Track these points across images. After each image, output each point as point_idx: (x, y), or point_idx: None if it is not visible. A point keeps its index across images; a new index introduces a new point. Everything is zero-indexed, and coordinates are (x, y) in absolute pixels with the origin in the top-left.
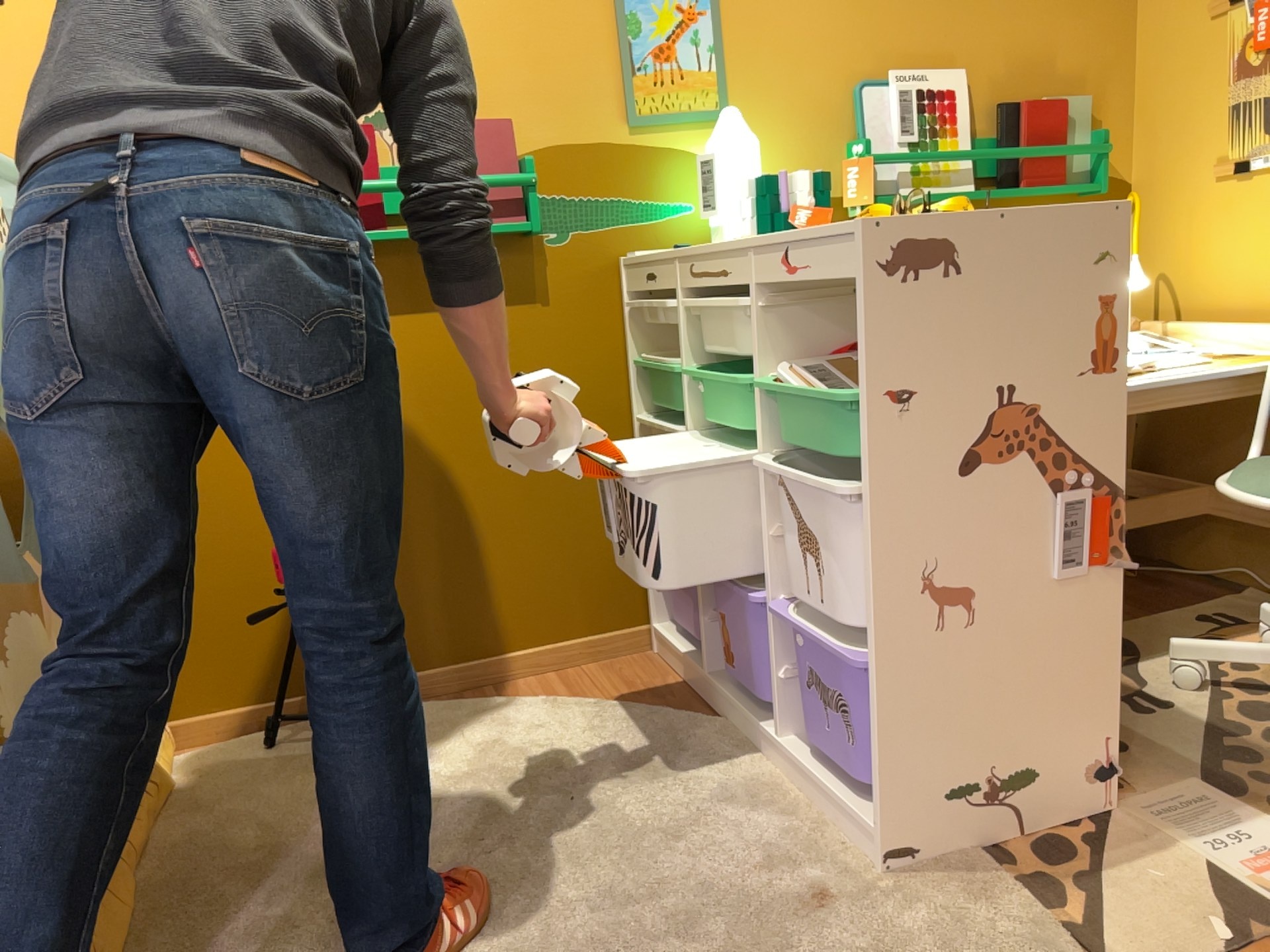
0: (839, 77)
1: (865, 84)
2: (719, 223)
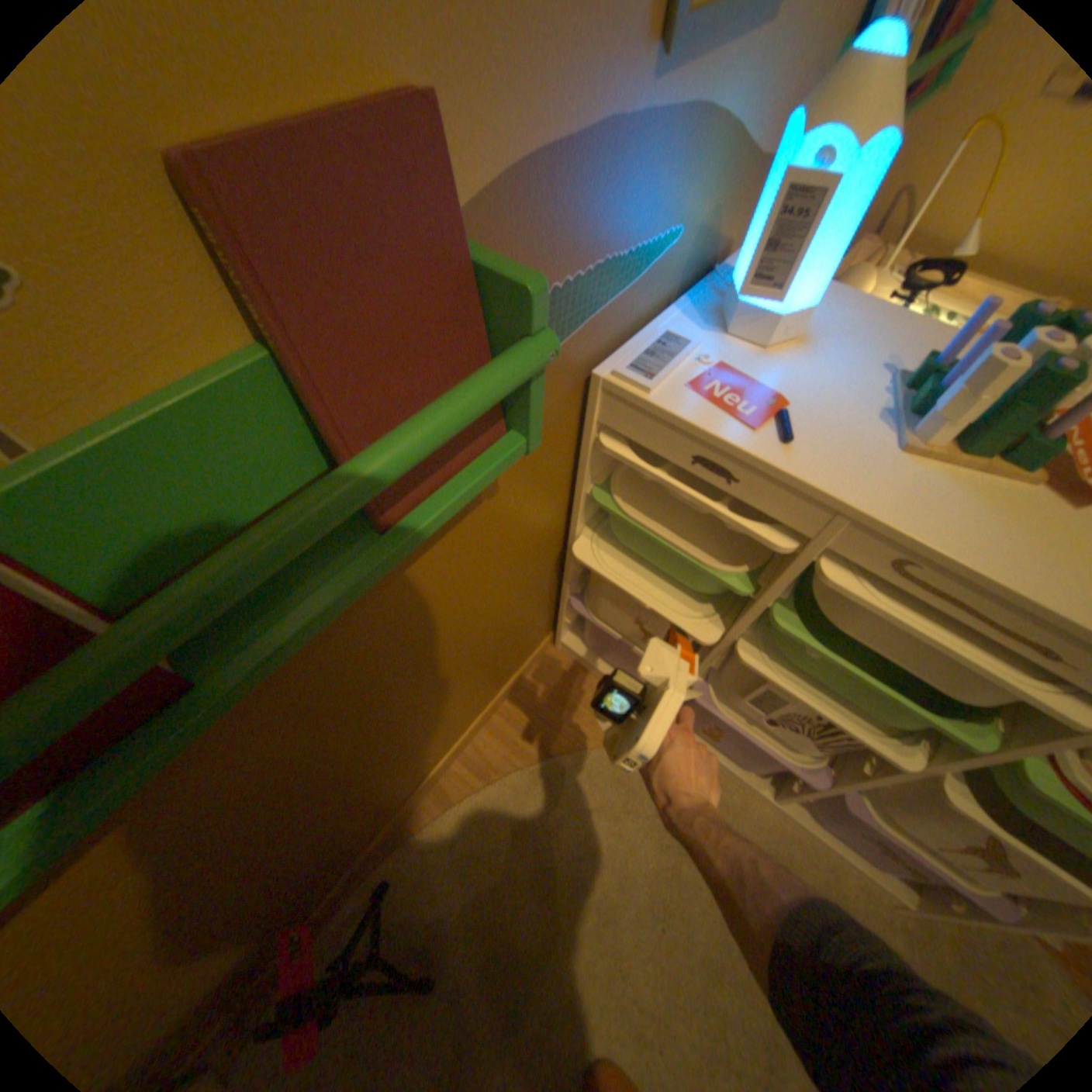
0: None
1: None
2: (764, 298)
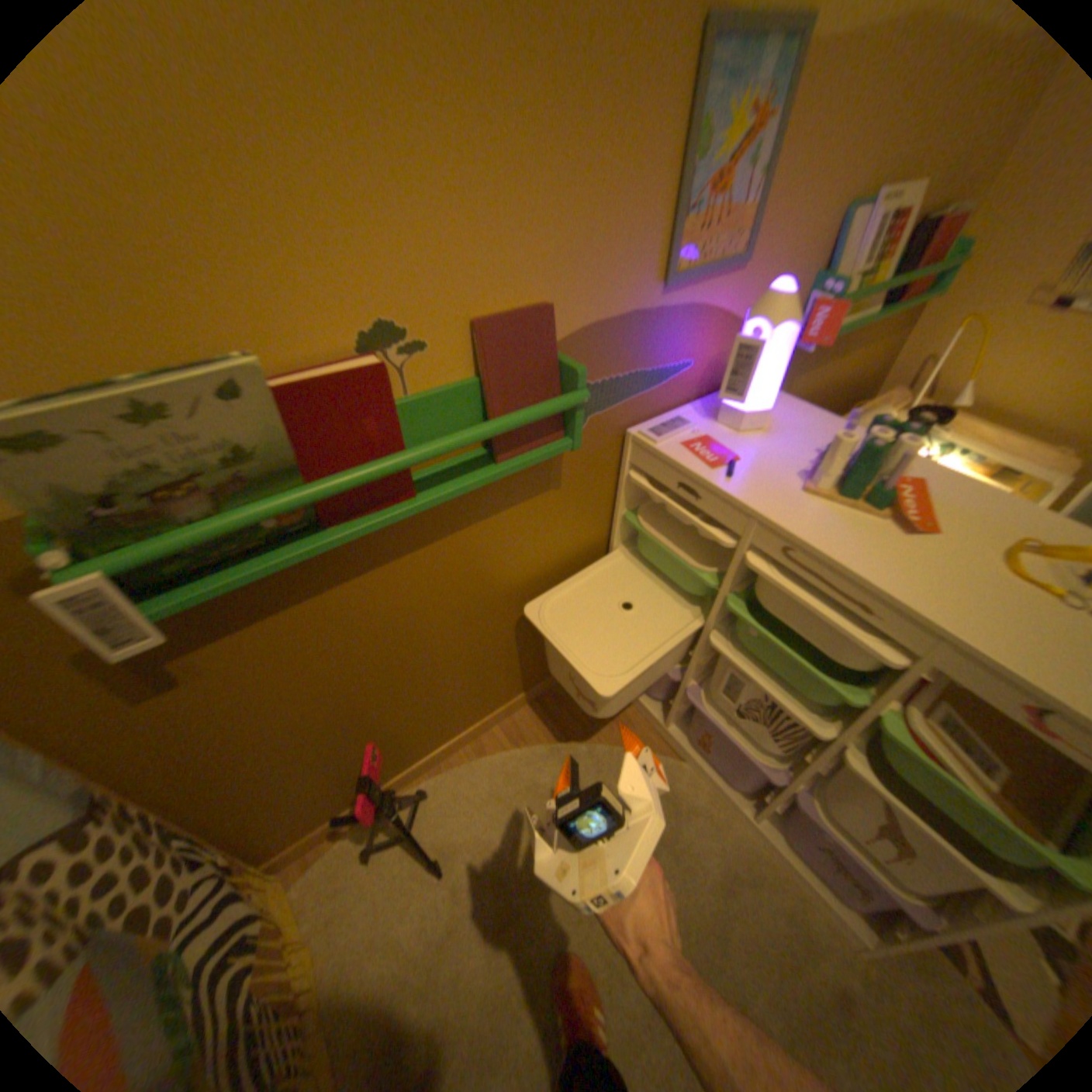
0: (846, 192)
1: (862, 200)
2: (736, 402)
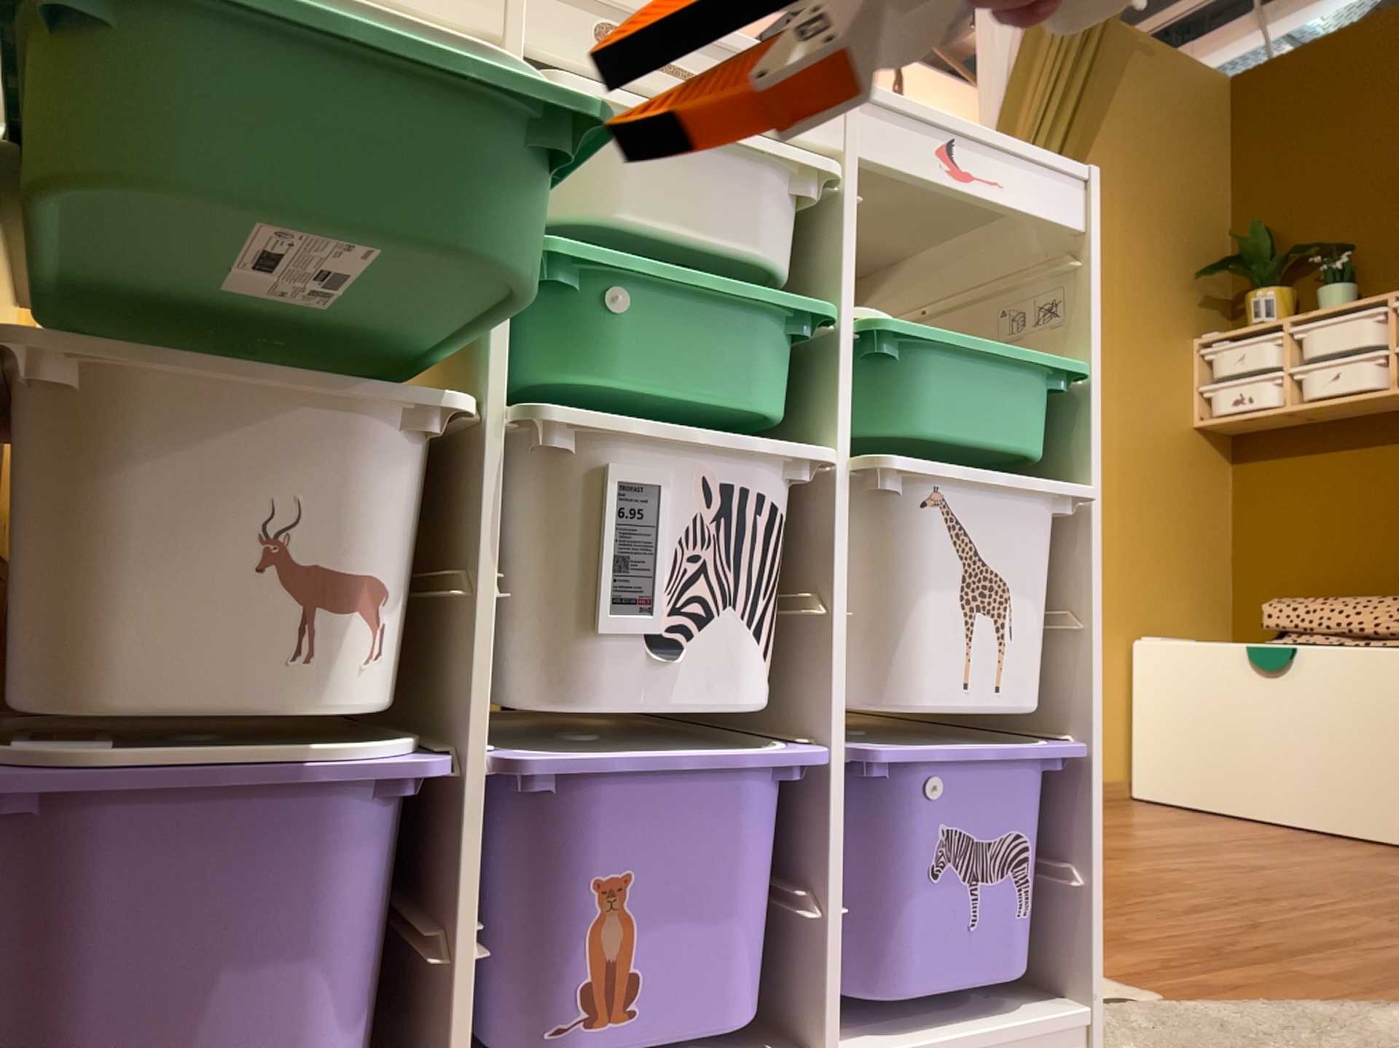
0: None
1: None
2: None
